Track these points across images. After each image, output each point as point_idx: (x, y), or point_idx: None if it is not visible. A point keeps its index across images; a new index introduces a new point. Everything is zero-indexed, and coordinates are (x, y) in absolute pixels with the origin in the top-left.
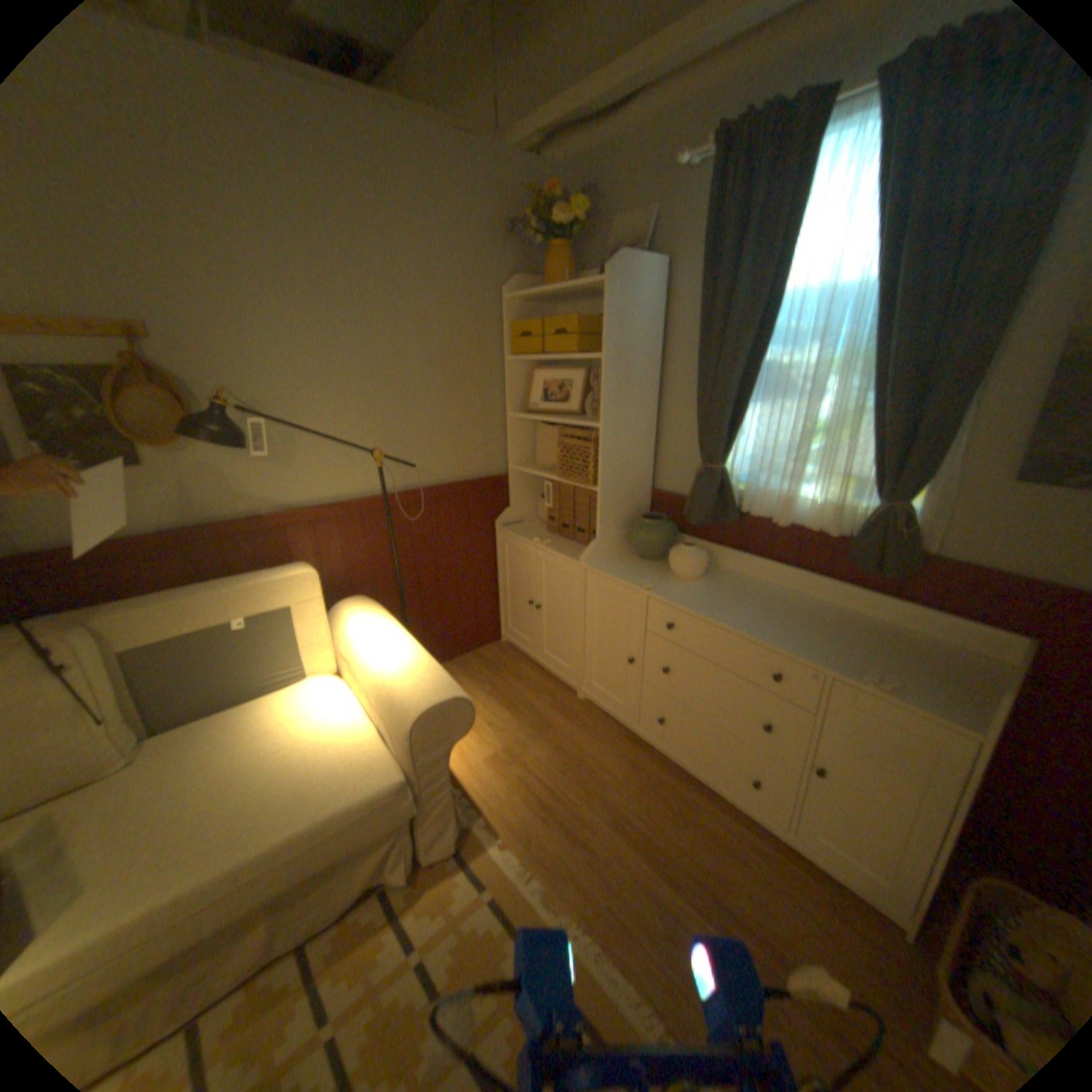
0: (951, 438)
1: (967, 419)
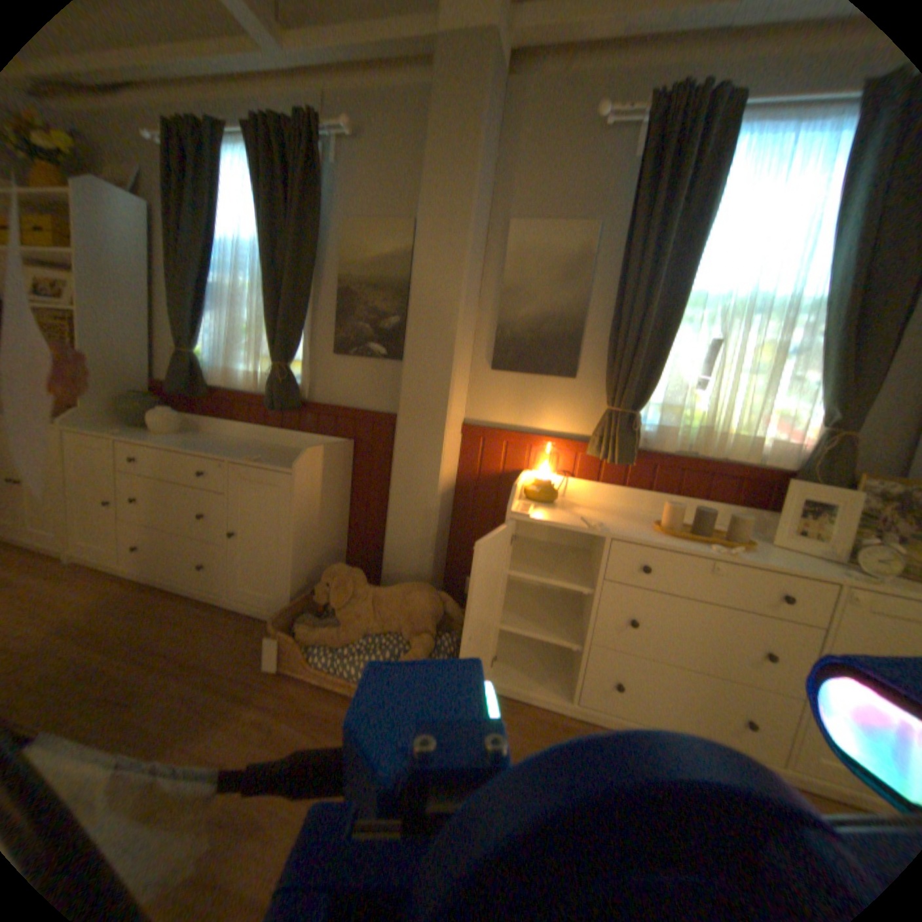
0: (300, 327)
1: (310, 320)
